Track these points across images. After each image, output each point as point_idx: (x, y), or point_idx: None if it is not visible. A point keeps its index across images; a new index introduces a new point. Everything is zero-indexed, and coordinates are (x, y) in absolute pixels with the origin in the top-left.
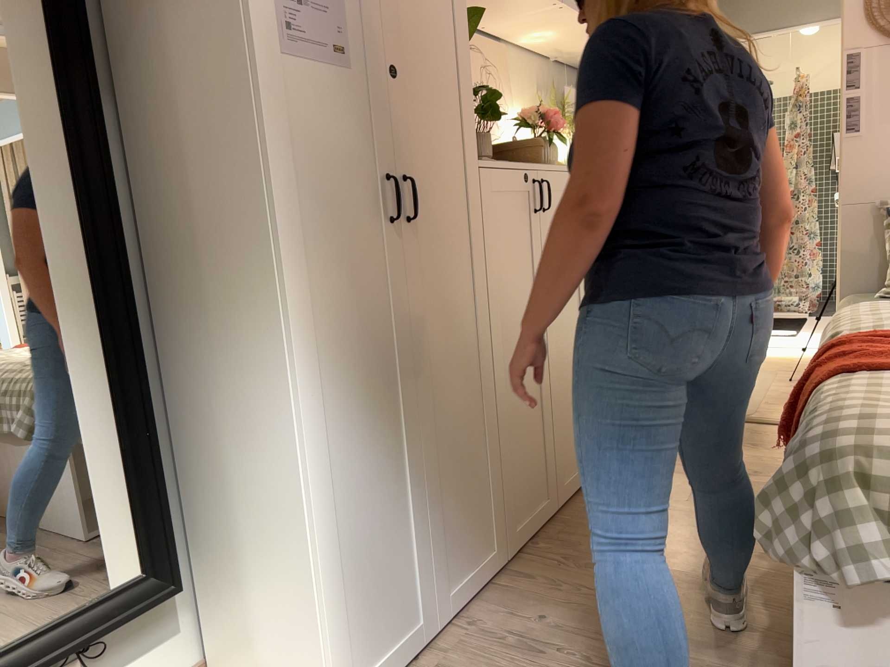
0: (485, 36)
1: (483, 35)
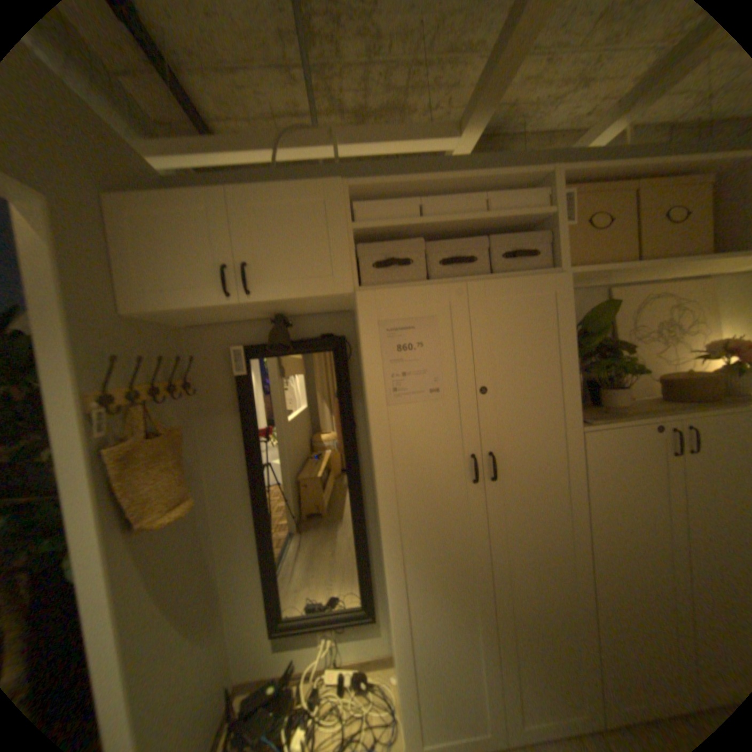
0: (684, 280)
1: (678, 281)
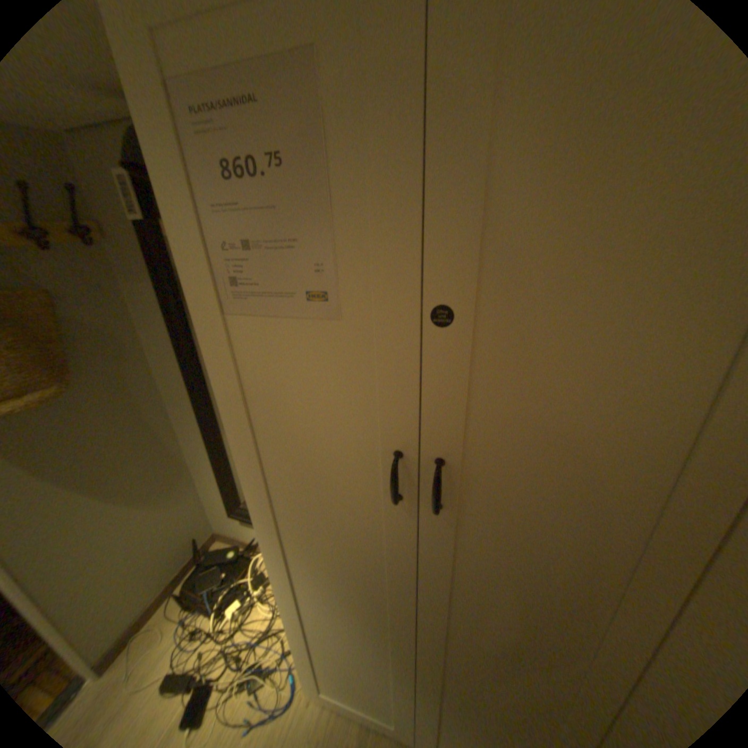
0: None
1: None
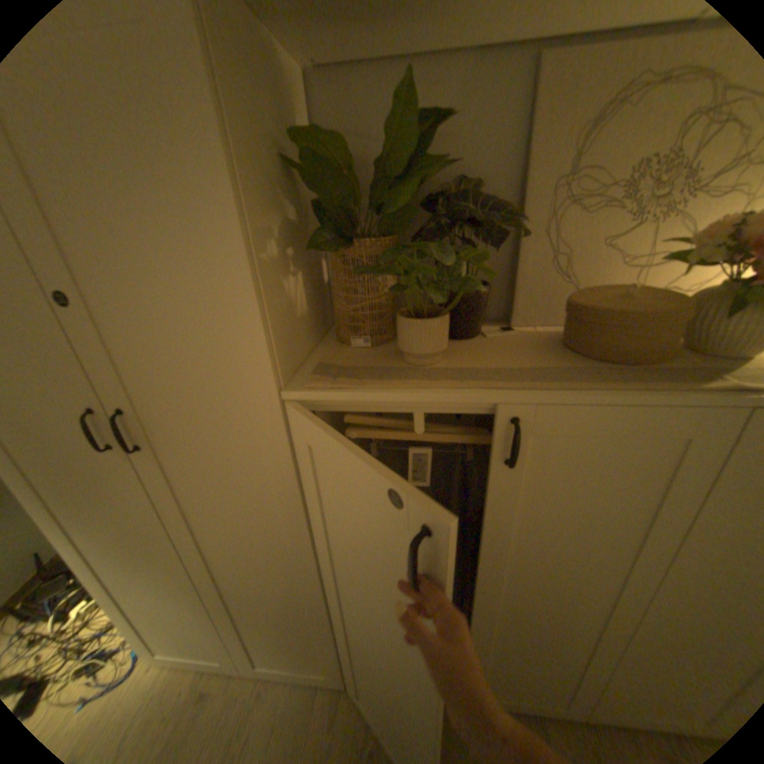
0: None
1: None
